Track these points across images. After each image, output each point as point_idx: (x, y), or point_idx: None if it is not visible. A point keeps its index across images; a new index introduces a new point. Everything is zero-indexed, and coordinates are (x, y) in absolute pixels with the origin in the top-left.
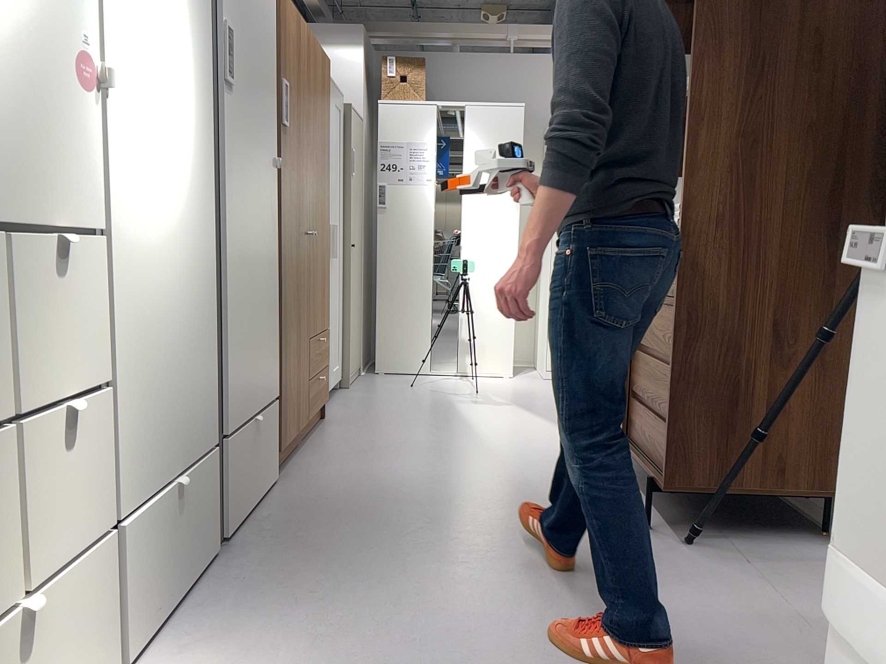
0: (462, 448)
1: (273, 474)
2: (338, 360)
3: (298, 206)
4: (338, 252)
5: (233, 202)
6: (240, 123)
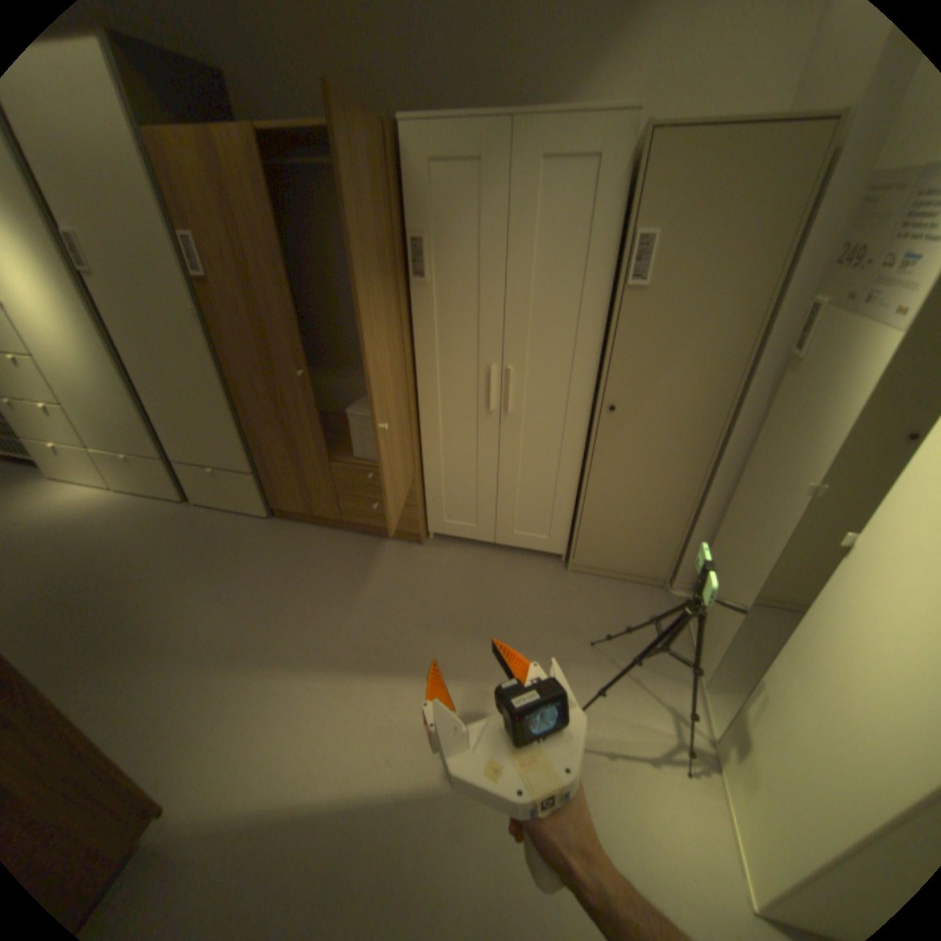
0: (268, 641)
1: (256, 512)
2: (550, 532)
3: (265, 347)
4: (554, 408)
5: (128, 346)
6: (116, 294)
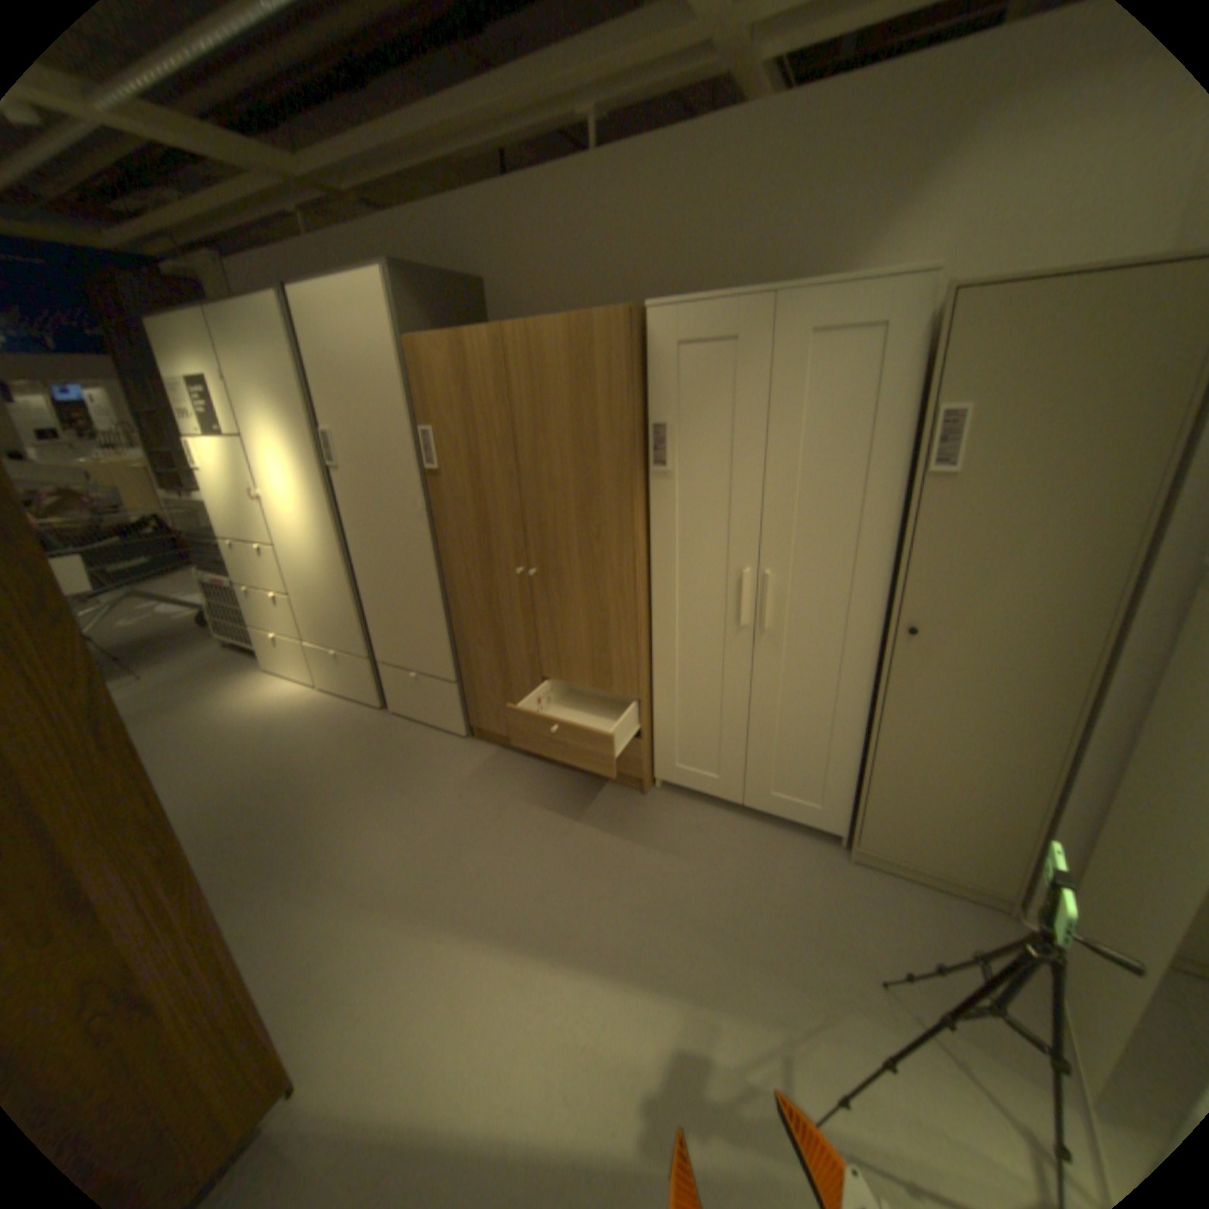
0: (444, 891)
1: (455, 727)
2: (824, 800)
3: (487, 540)
4: (829, 626)
5: (358, 537)
6: (356, 486)
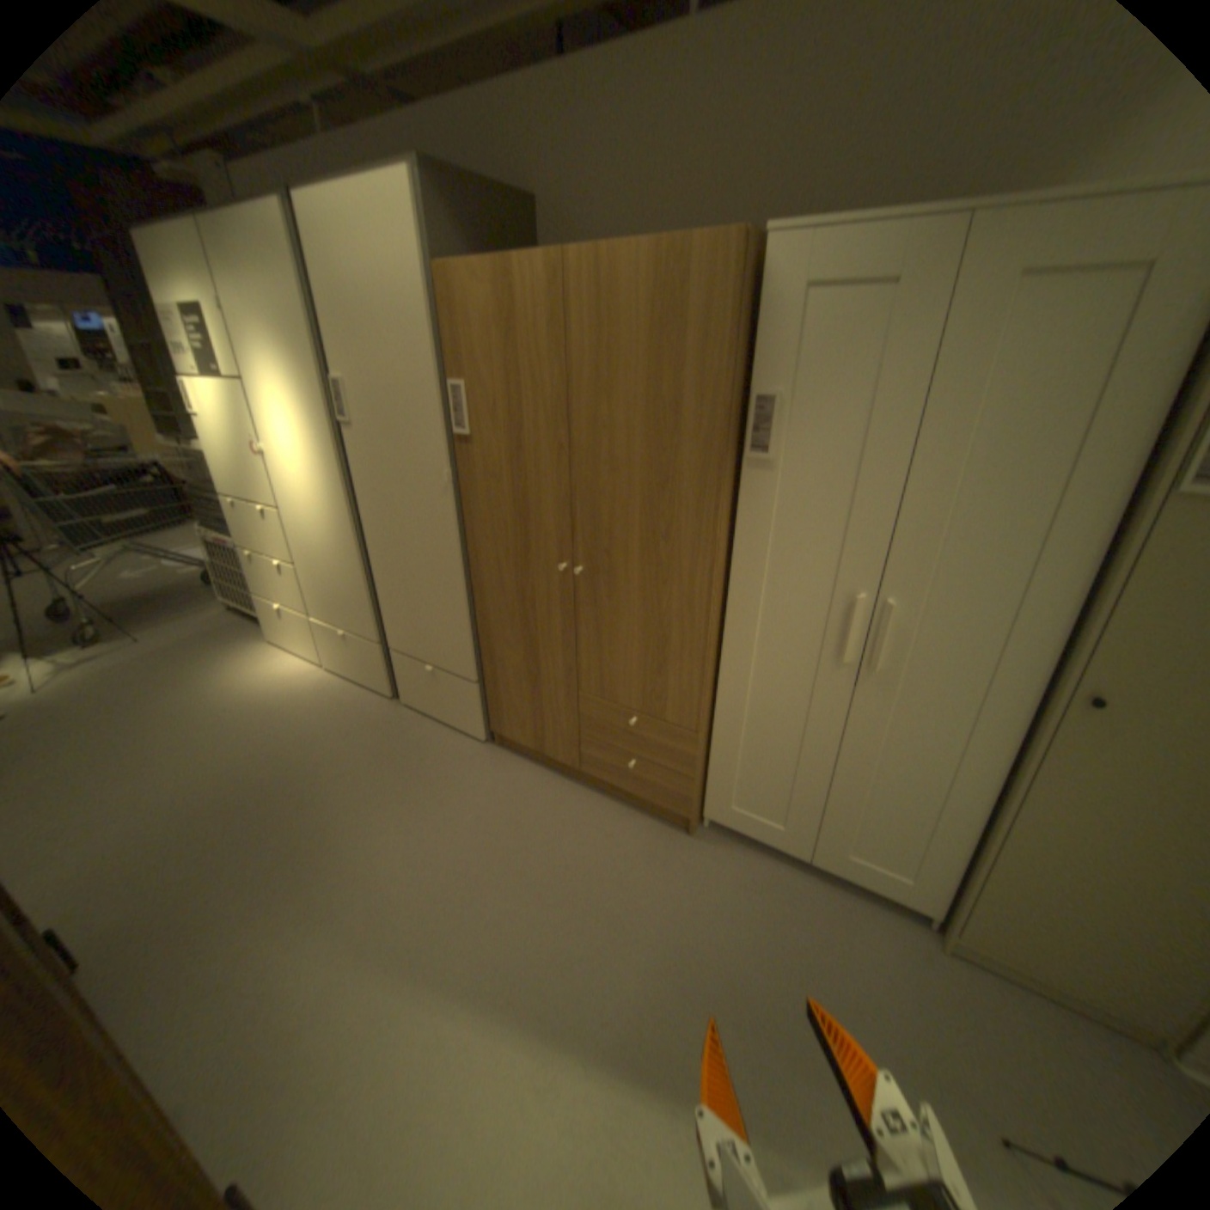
0: (454, 946)
1: (473, 731)
2: (919, 876)
3: (524, 528)
4: (966, 678)
5: (372, 509)
6: (371, 450)
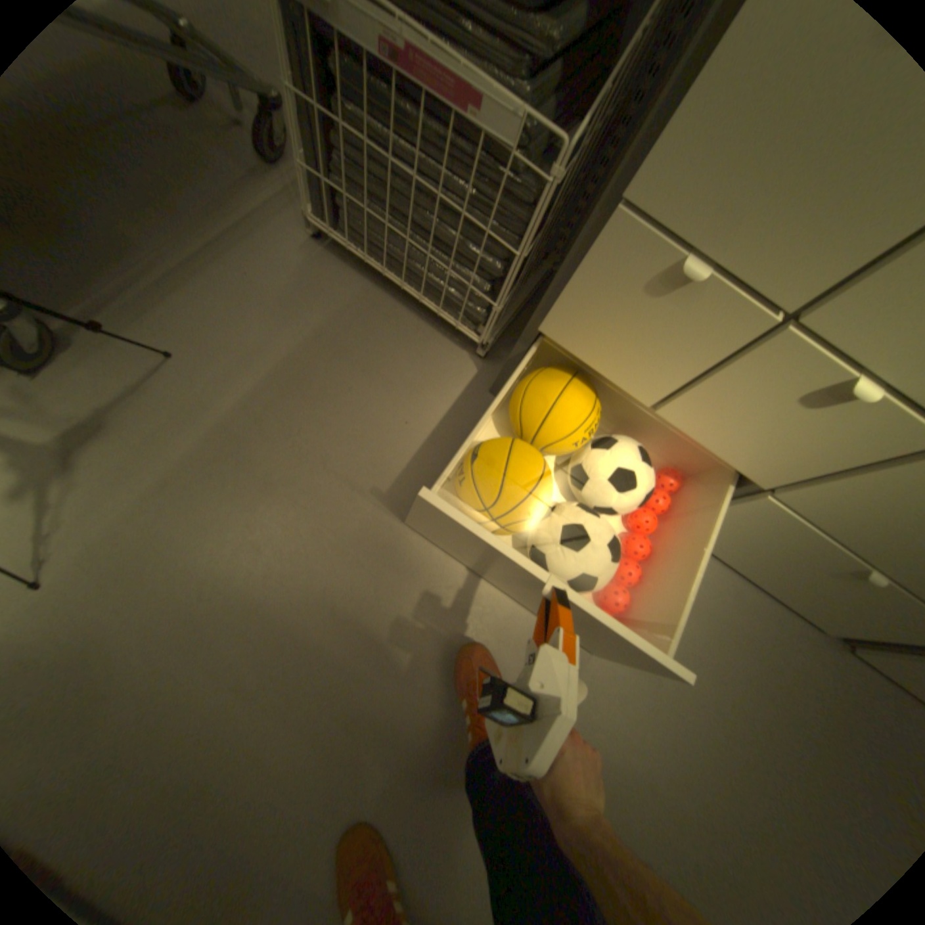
0: None
1: None
2: None
3: None
4: None
5: None
6: None
